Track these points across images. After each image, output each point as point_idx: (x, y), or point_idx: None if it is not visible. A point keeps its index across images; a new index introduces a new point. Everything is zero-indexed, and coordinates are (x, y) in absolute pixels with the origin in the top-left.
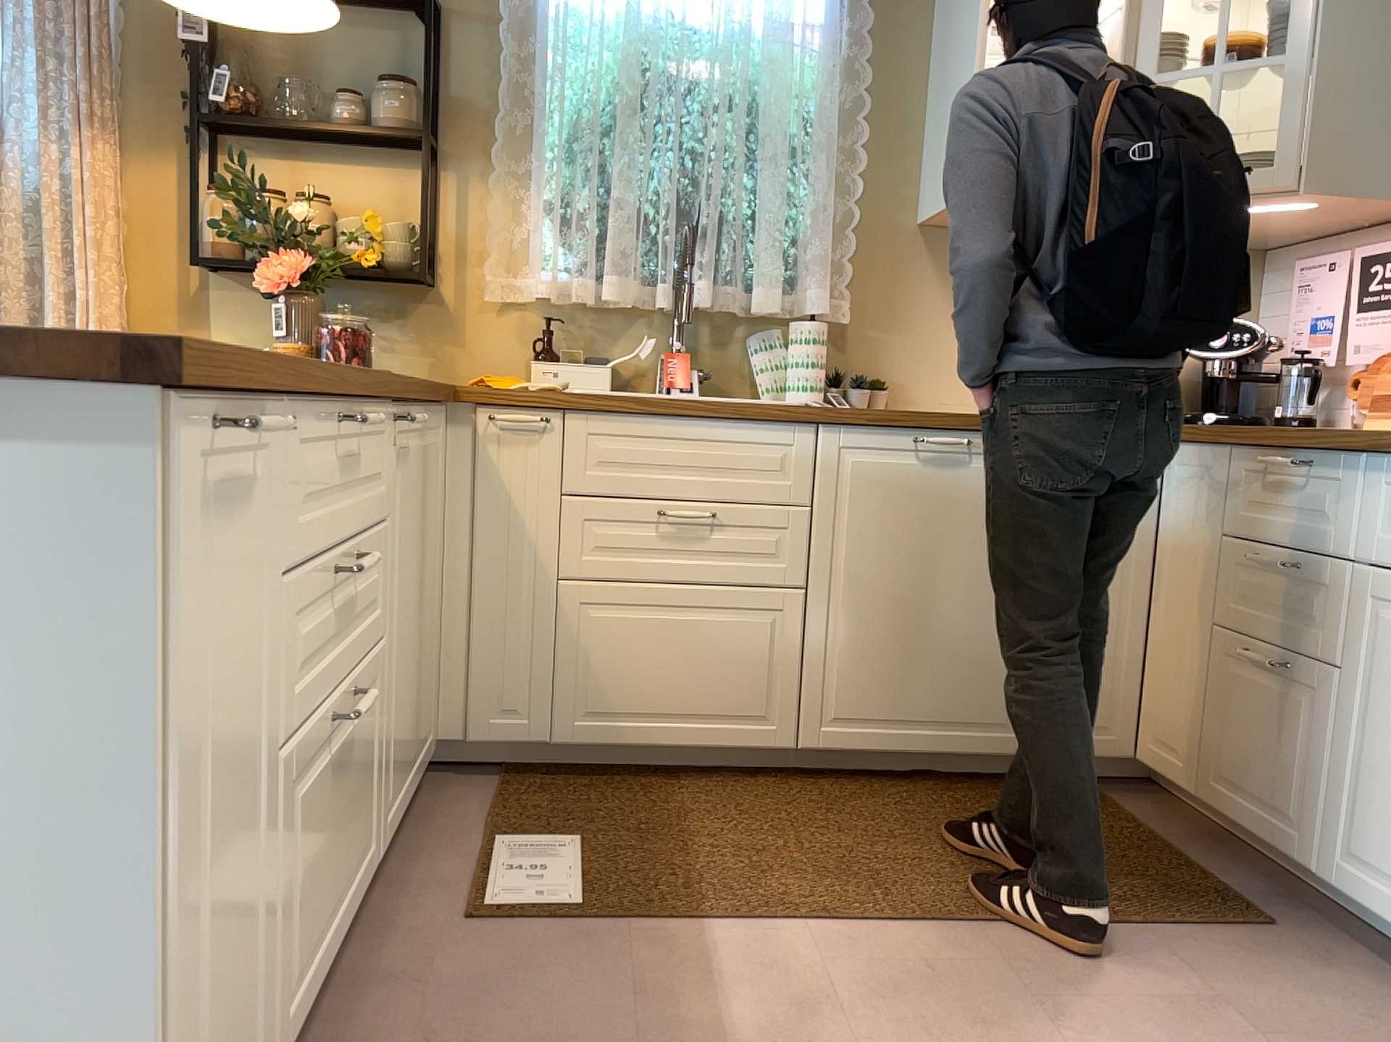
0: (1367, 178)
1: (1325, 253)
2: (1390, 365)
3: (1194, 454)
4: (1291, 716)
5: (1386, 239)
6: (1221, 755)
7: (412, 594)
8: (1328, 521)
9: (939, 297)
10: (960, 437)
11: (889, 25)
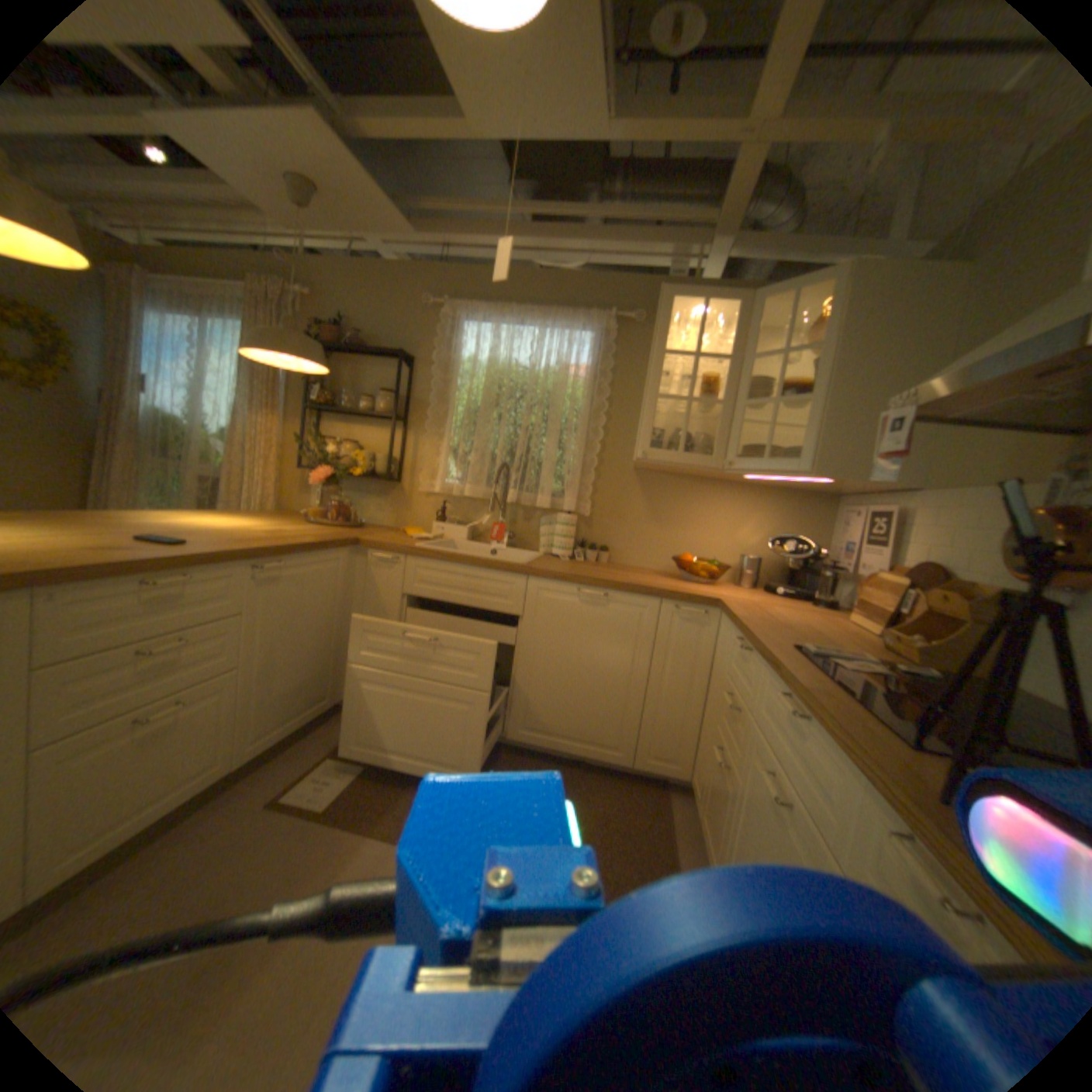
0: (858, 471)
1: (863, 504)
2: (872, 582)
3: (727, 621)
4: (726, 799)
5: (889, 503)
6: (709, 803)
7: (294, 640)
8: (752, 688)
9: (641, 507)
10: (601, 591)
11: (625, 367)
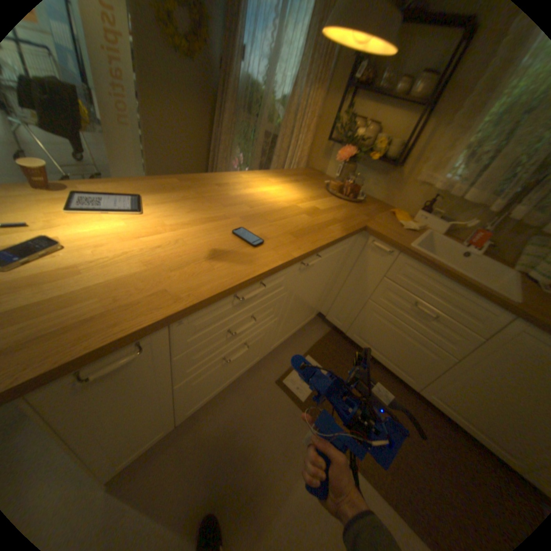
0: None
1: None
2: None
3: None
4: None
5: None
6: None
7: (309, 295)
8: None
9: None
10: None
11: None
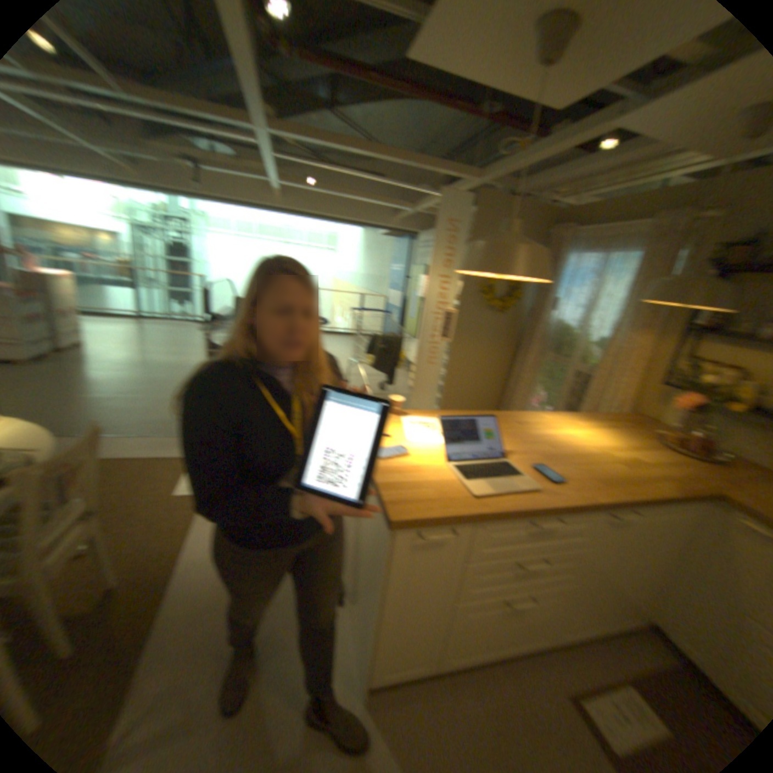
0: None
1: None
2: None
3: None
4: None
5: None
6: None
7: (628, 572)
8: None
9: None
10: None
11: None
